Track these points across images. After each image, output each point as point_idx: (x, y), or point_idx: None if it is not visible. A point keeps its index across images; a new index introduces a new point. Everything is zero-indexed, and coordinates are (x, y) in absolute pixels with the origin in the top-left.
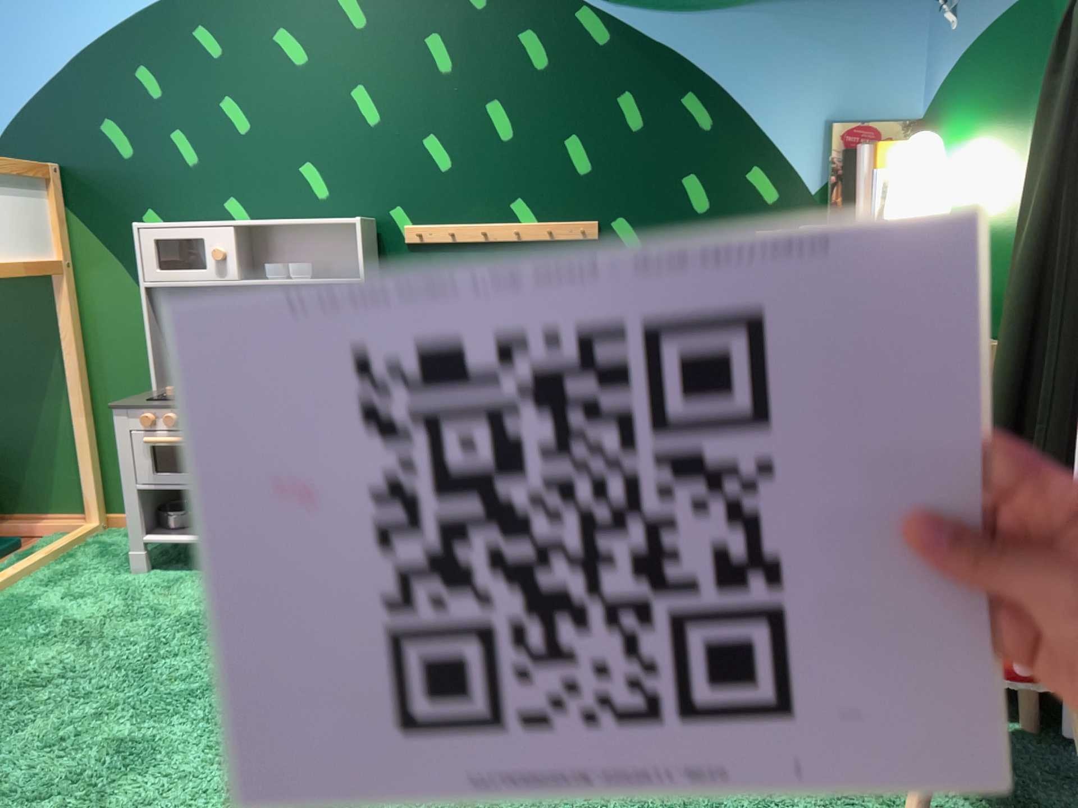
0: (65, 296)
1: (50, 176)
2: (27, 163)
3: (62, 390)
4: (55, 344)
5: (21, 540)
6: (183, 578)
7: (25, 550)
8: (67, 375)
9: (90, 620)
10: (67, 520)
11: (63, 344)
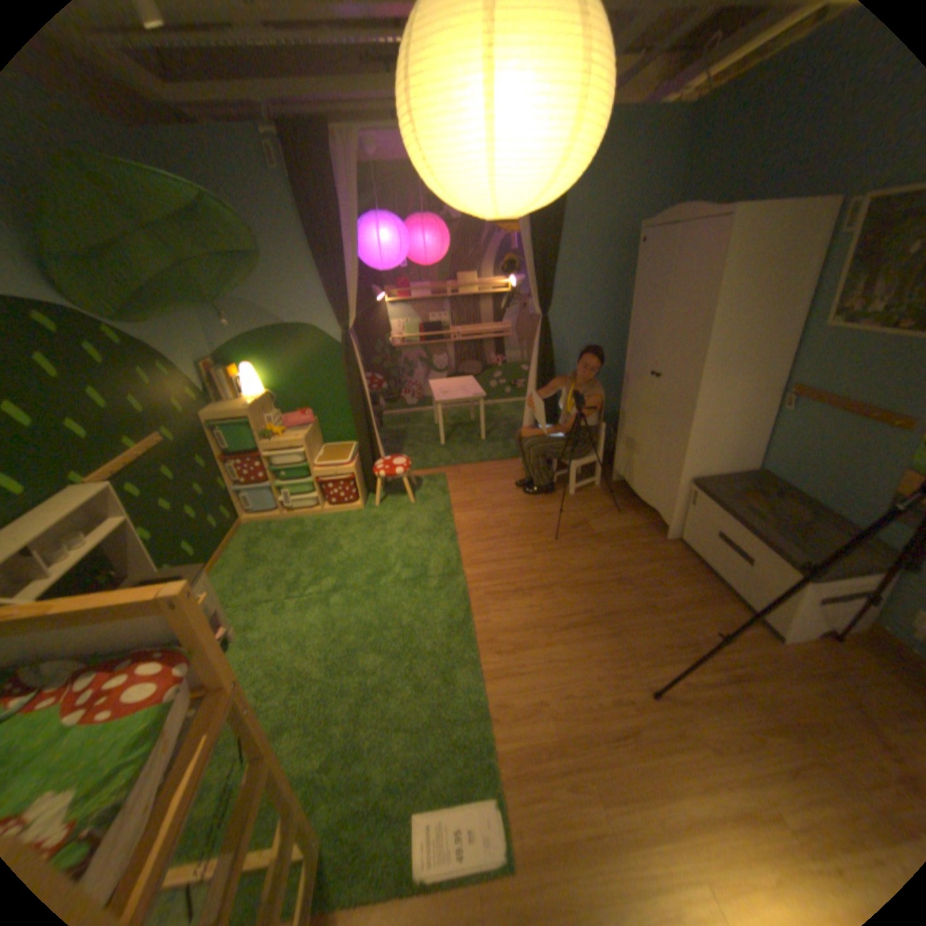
0: None
1: None
2: None
3: None
4: None
5: None
6: None
7: None
8: None
9: None
10: None
11: None
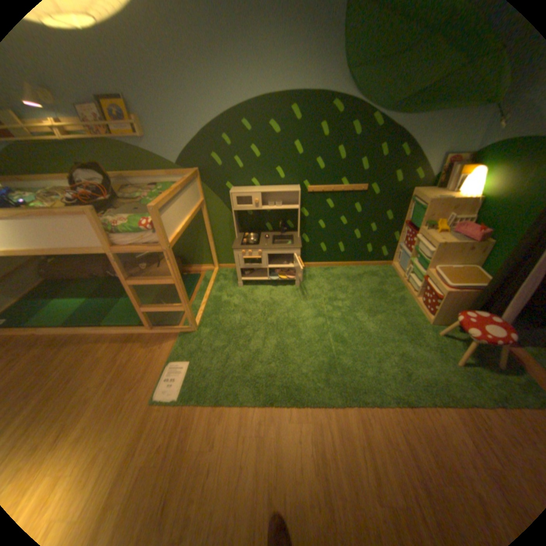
0: (204, 210)
1: (197, 174)
2: (187, 168)
3: (203, 234)
4: (200, 222)
5: (198, 273)
6: (252, 288)
7: (201, 277)
8: (204, 230)
9: (239, 304)
10: (207, 267)
11: (202, 222)
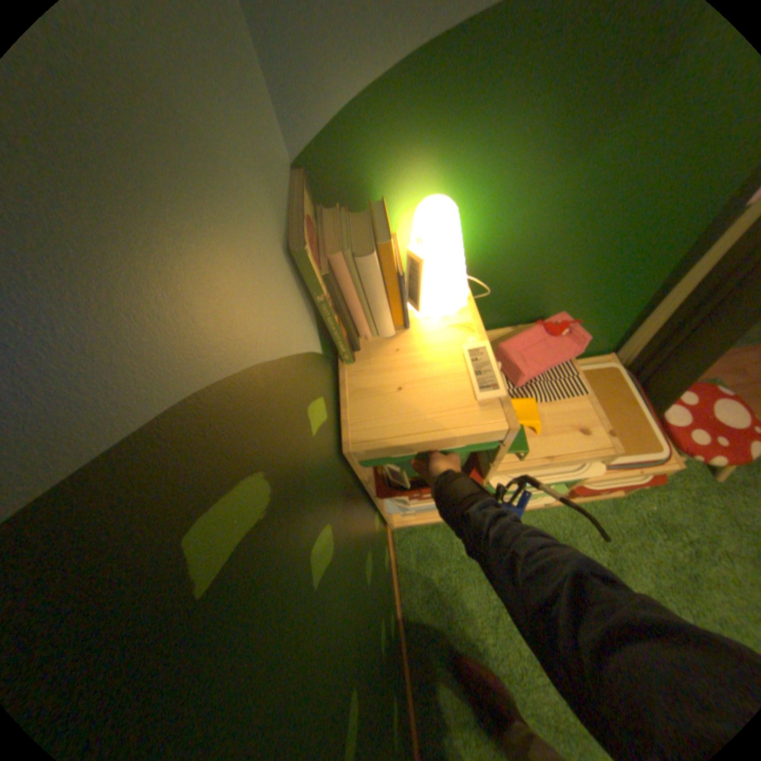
0: None
1: None
2: None
3: None
4: None
5: None
6: None
7: None
8: None
9: None
10: None
11: None
